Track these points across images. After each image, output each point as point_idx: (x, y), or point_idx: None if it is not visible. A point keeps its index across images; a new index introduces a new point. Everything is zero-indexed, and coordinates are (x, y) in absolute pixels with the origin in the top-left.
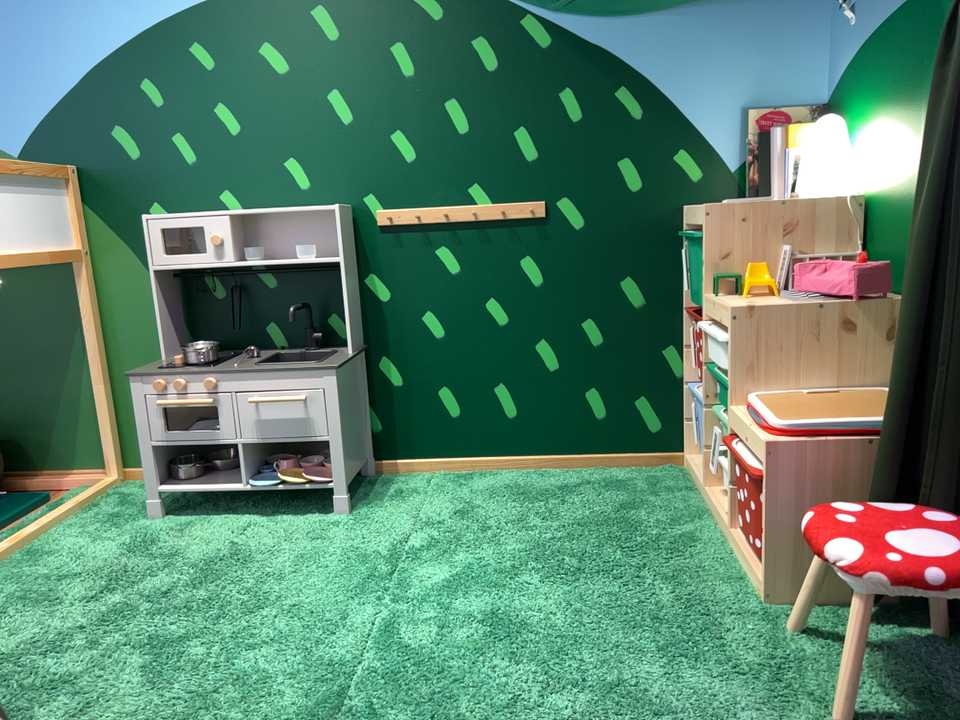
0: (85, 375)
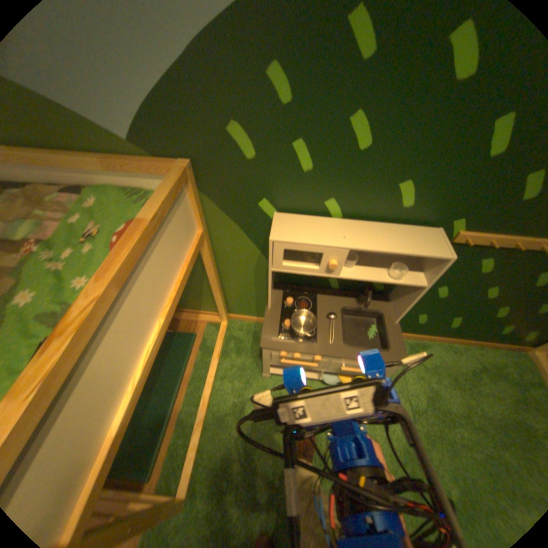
0: (205, 282)
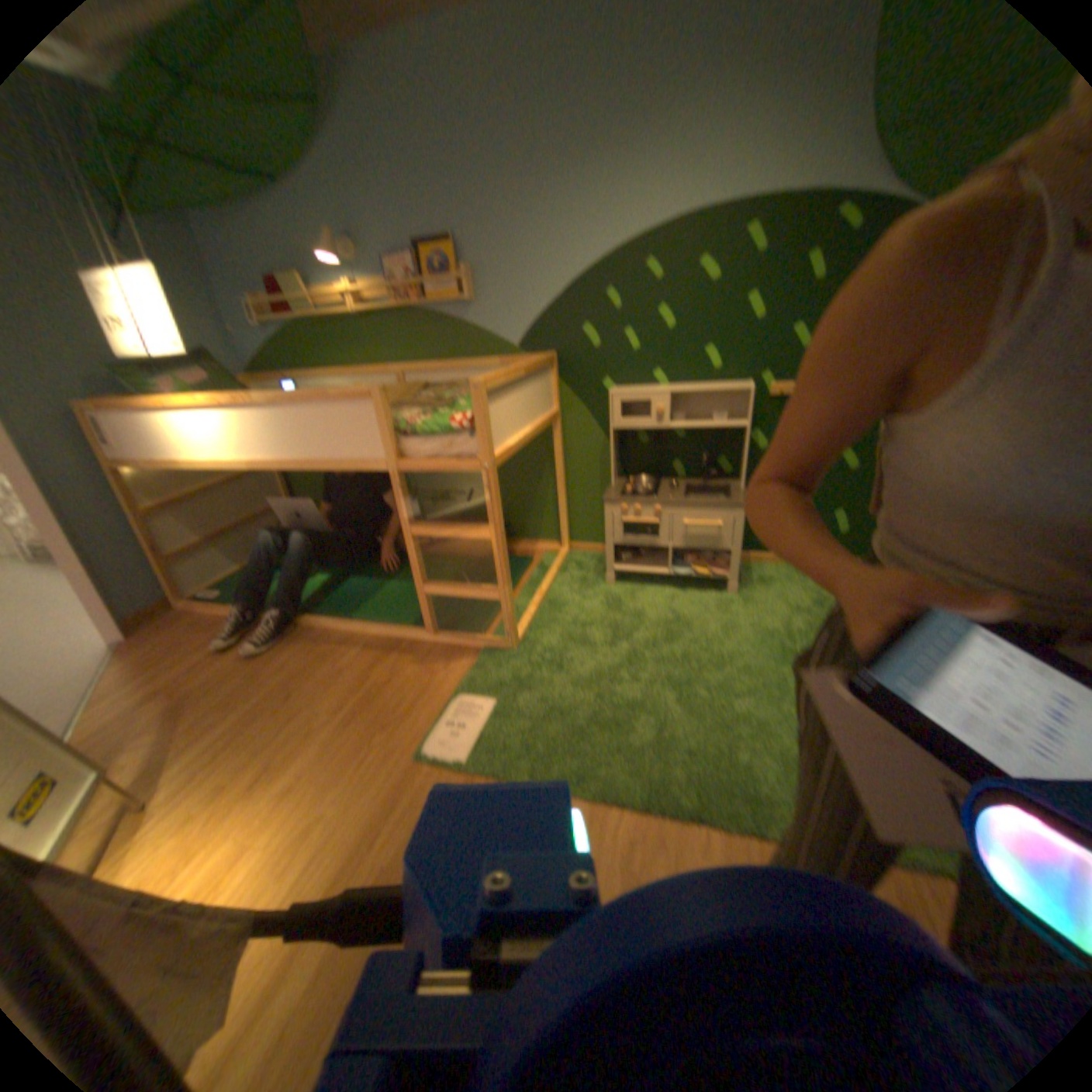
0: (547, 484)
